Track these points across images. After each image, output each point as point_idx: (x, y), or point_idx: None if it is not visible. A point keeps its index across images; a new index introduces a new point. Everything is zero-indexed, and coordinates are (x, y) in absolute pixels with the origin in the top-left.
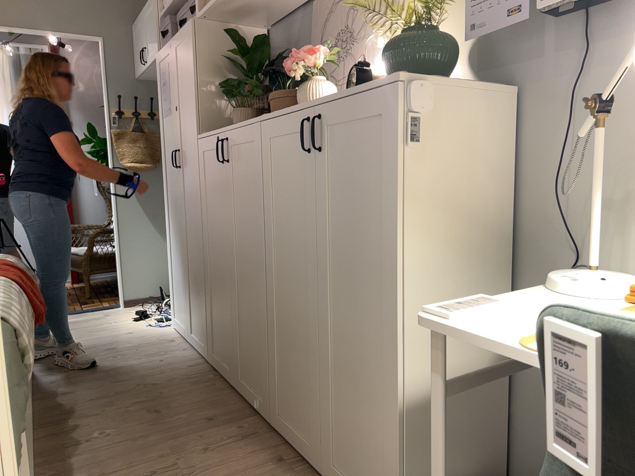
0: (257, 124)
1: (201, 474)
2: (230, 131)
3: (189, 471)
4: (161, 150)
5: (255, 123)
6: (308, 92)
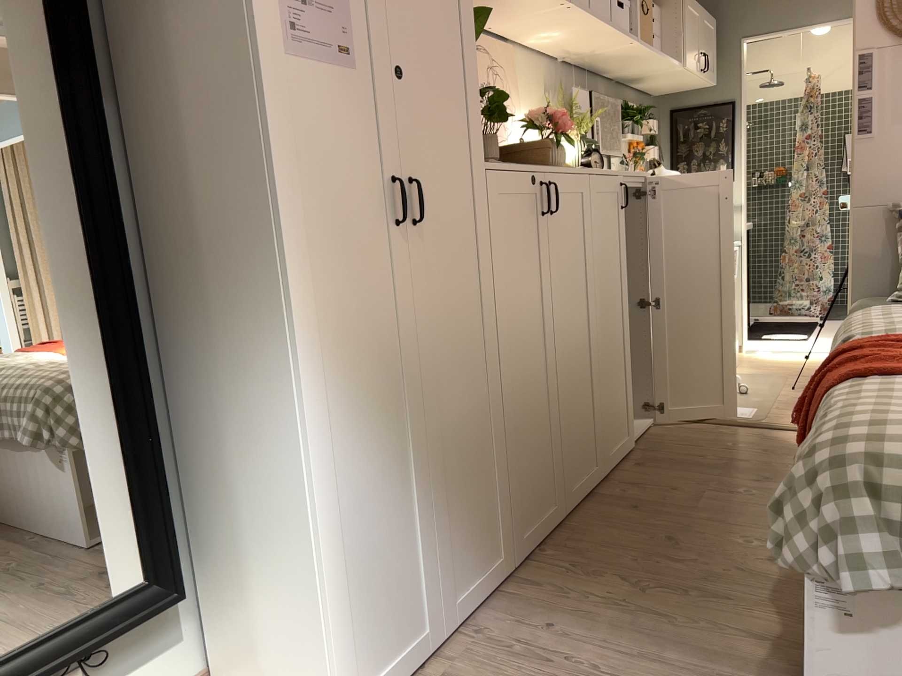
0: (587, 175)
1: (695, 481)
2: (556, 174)
3: (700, 486)
4: (276, 163)
5: (583, 173)
6: (566, 153)
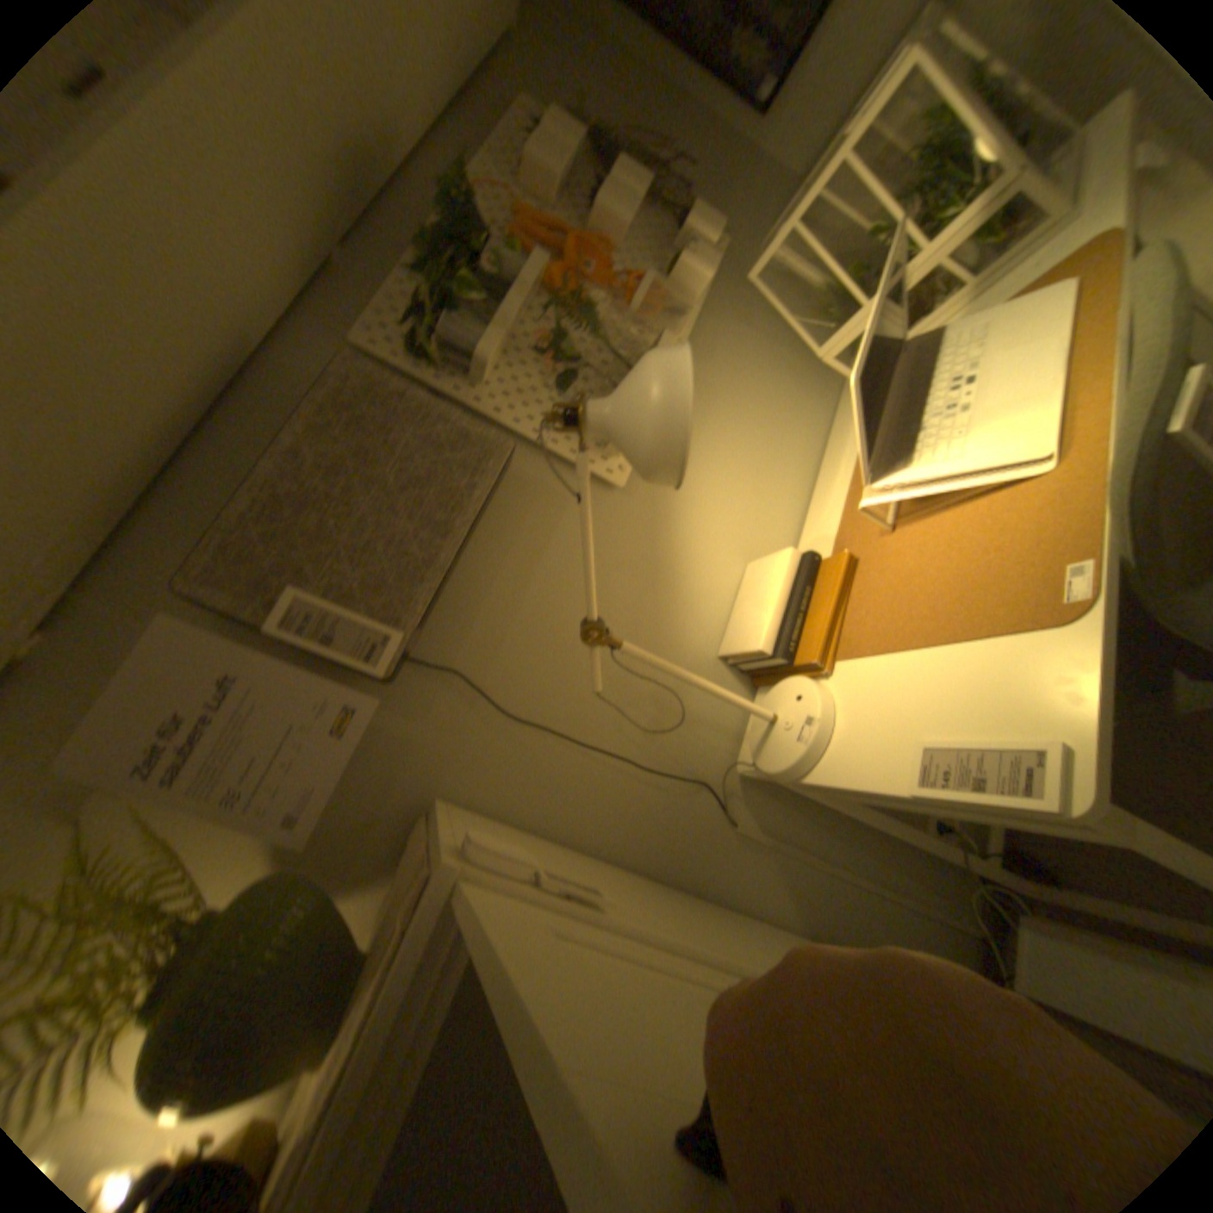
0: None
1: None
2: None
3: None
4: None
5: None
6: None
